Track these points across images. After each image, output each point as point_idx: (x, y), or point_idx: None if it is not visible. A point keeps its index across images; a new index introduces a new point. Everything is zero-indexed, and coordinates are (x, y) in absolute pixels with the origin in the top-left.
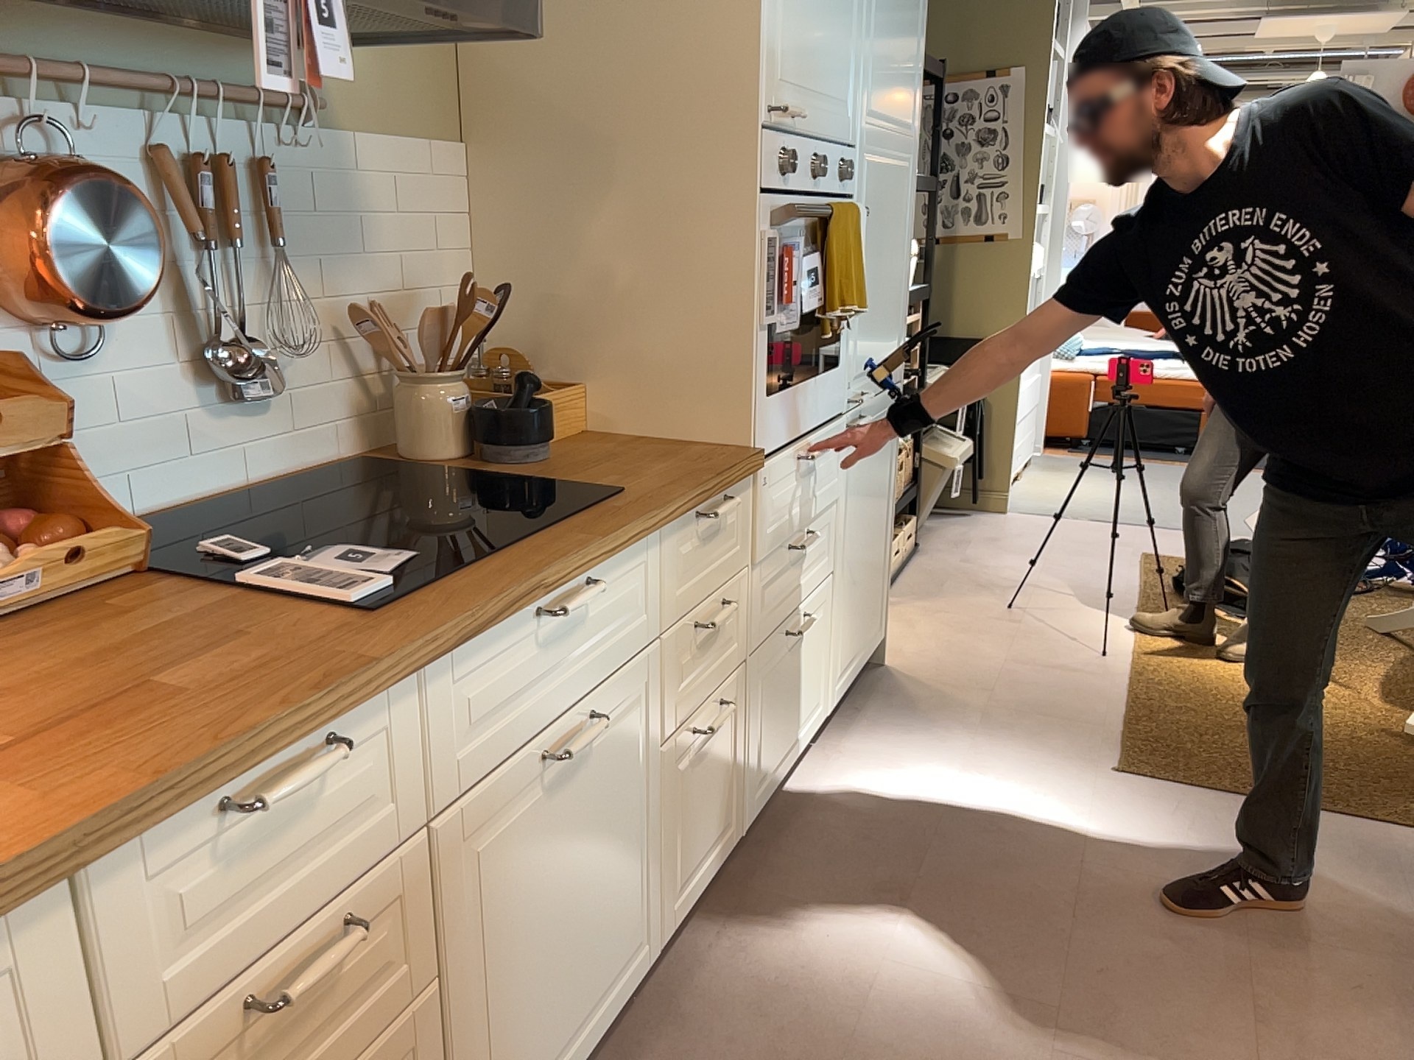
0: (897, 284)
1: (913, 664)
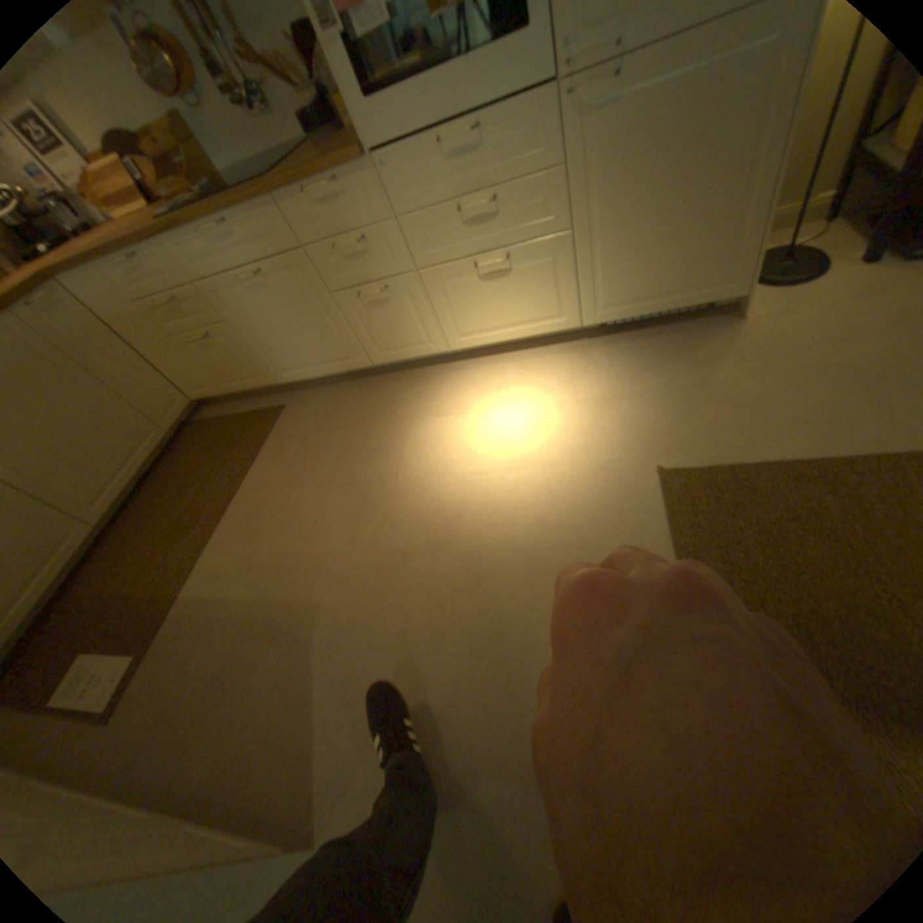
0: None
1: (769, 327)
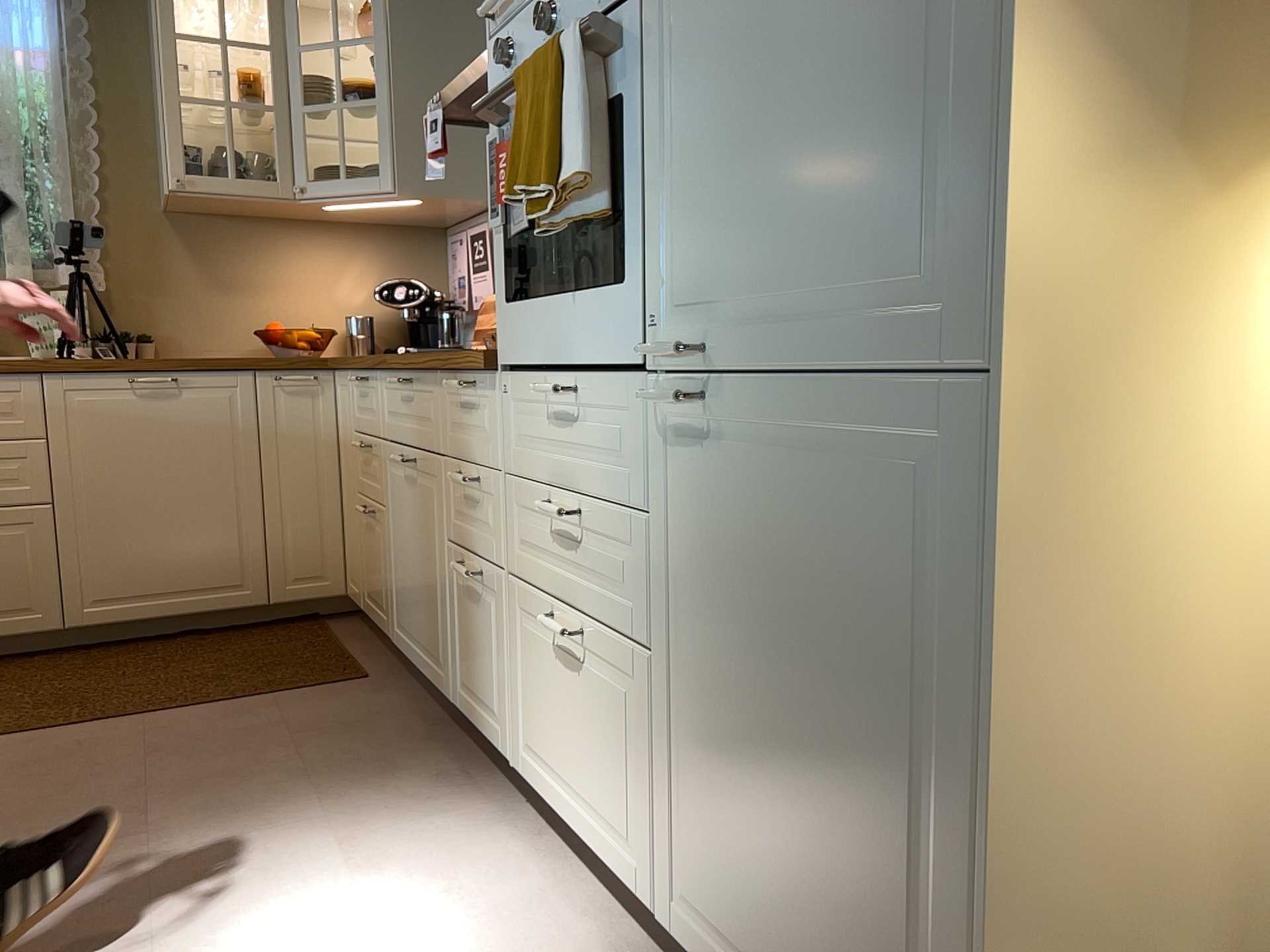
0: (894, 58)
1: None
